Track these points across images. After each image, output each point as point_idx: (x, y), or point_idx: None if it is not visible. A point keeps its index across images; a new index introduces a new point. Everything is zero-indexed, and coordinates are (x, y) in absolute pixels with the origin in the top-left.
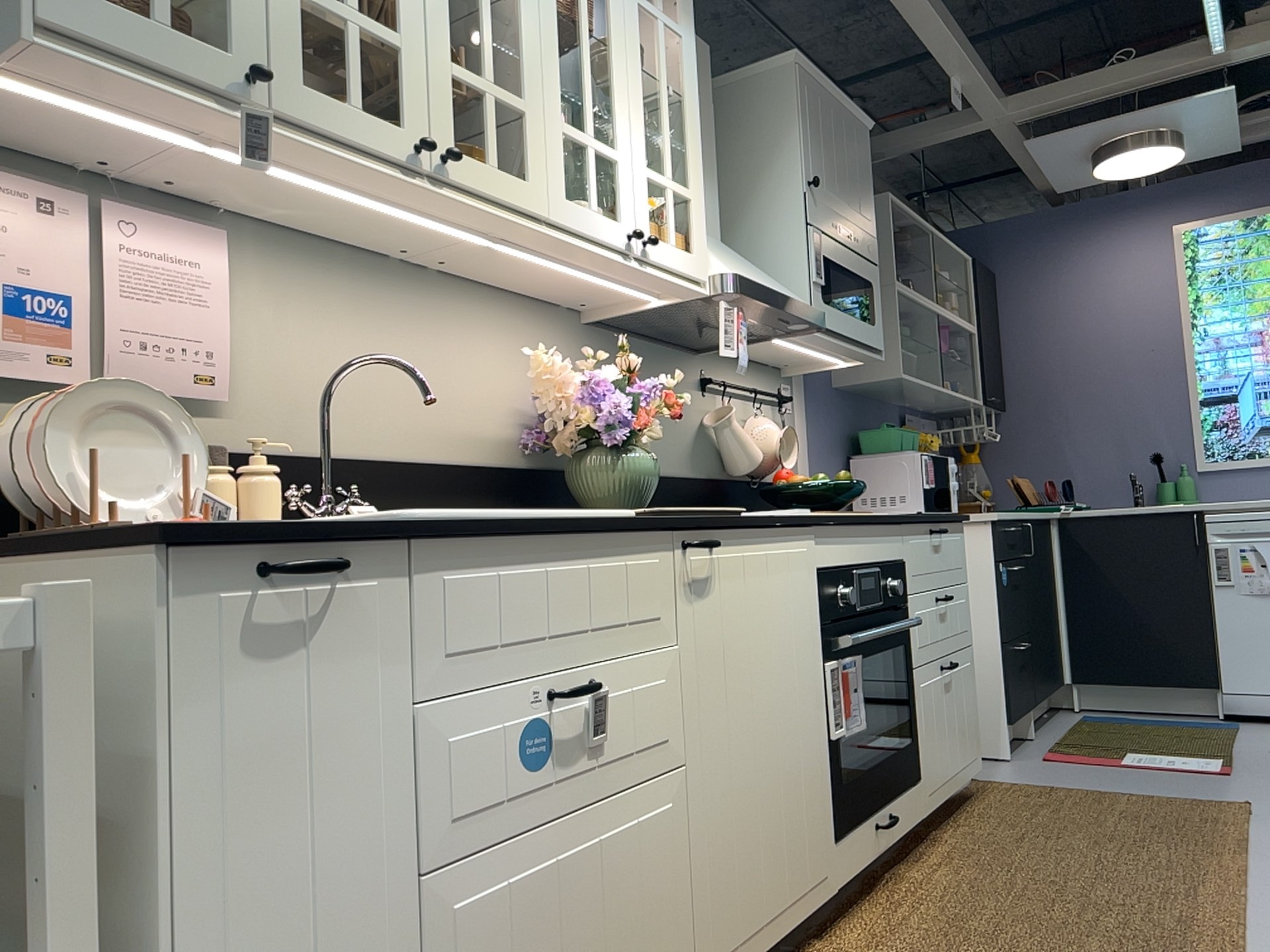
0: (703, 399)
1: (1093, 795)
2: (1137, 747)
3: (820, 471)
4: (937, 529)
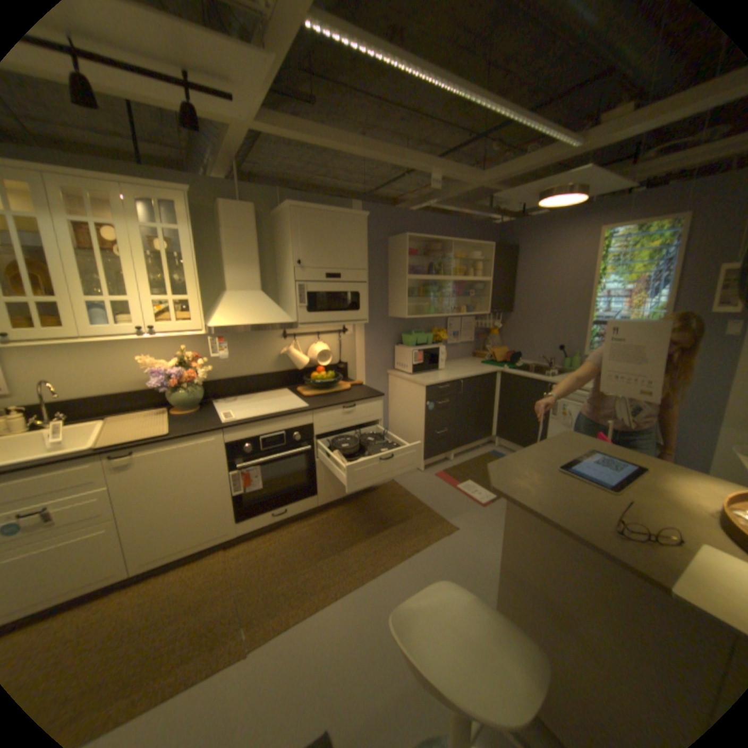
0: (282, 342)
1: (413, 504)
2: (477, 479)
3: (371, 354)
4: (348, 406)
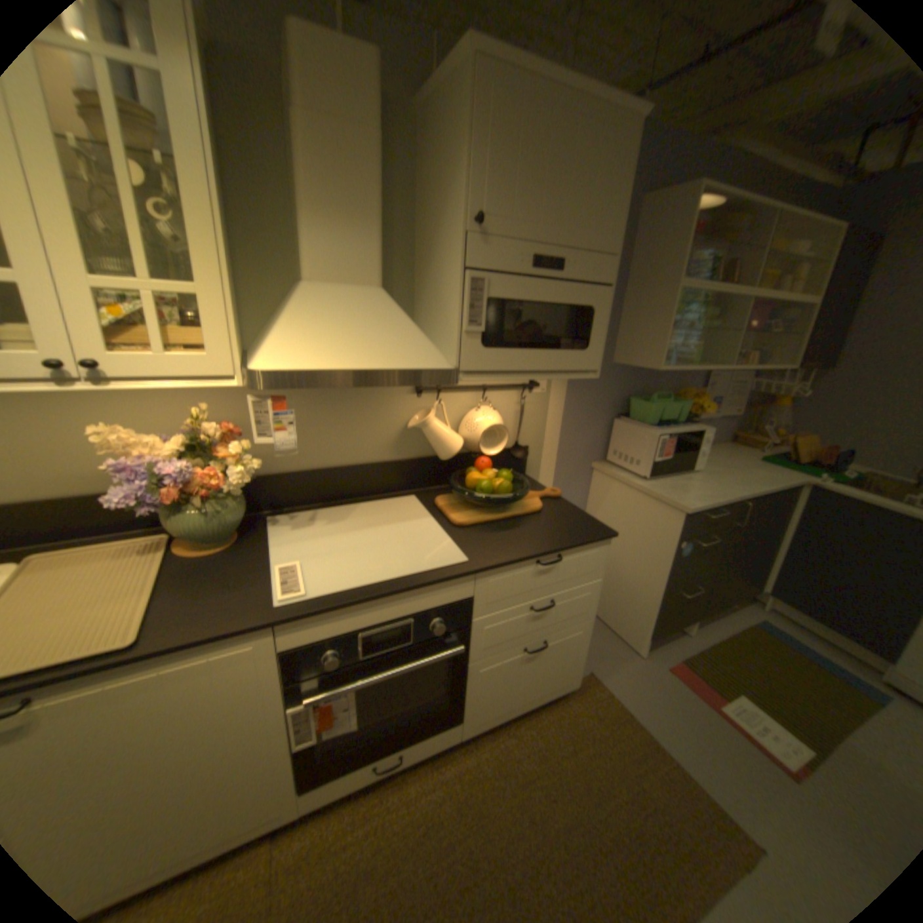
0: (414, 401)
1: (645, 751)
2: (757, 694)
3: (571, 431)
4: (547, 559)
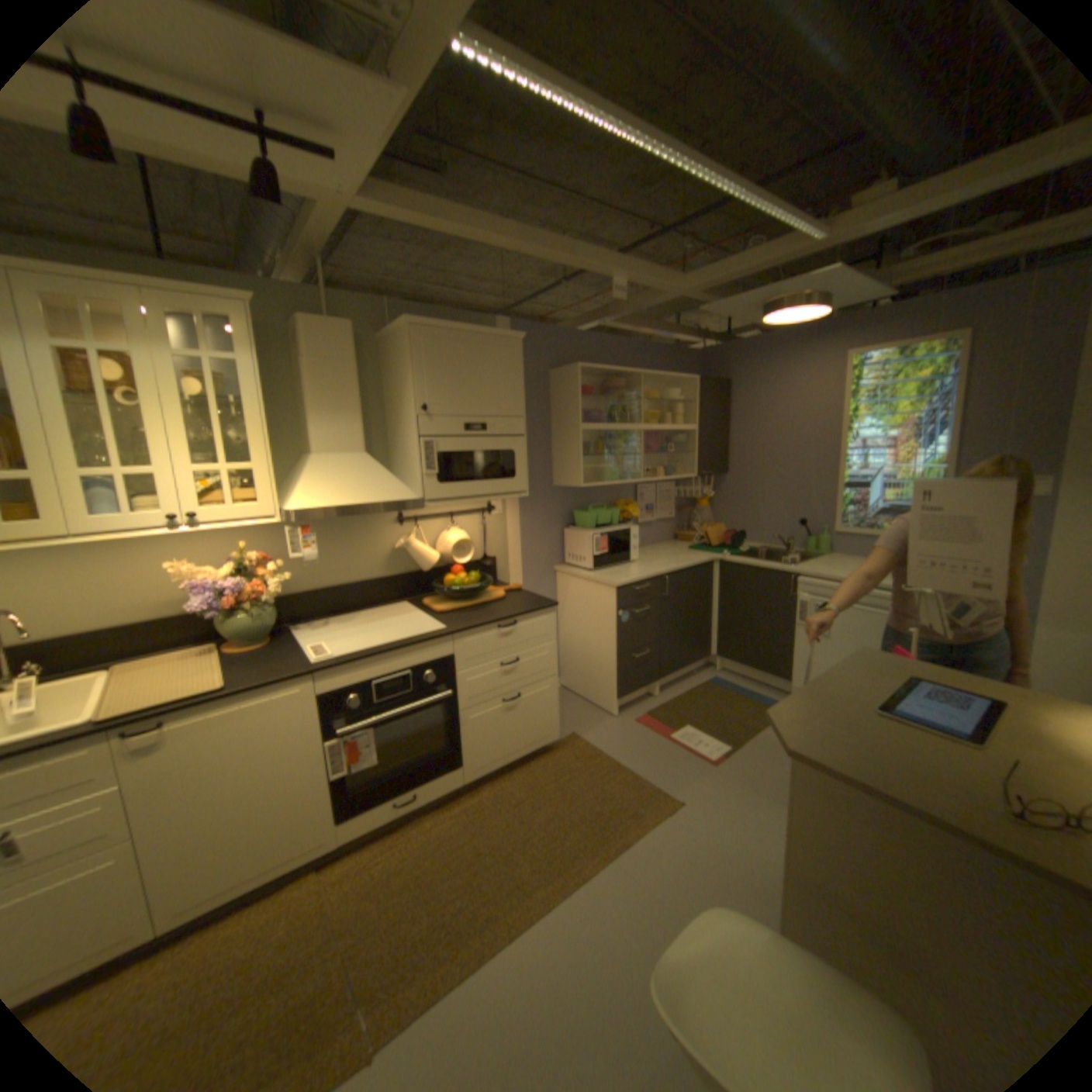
0: (397, 529)
1: (609, 770)
2: (698, 723)
3: (530, 542)
4: (505, 624)
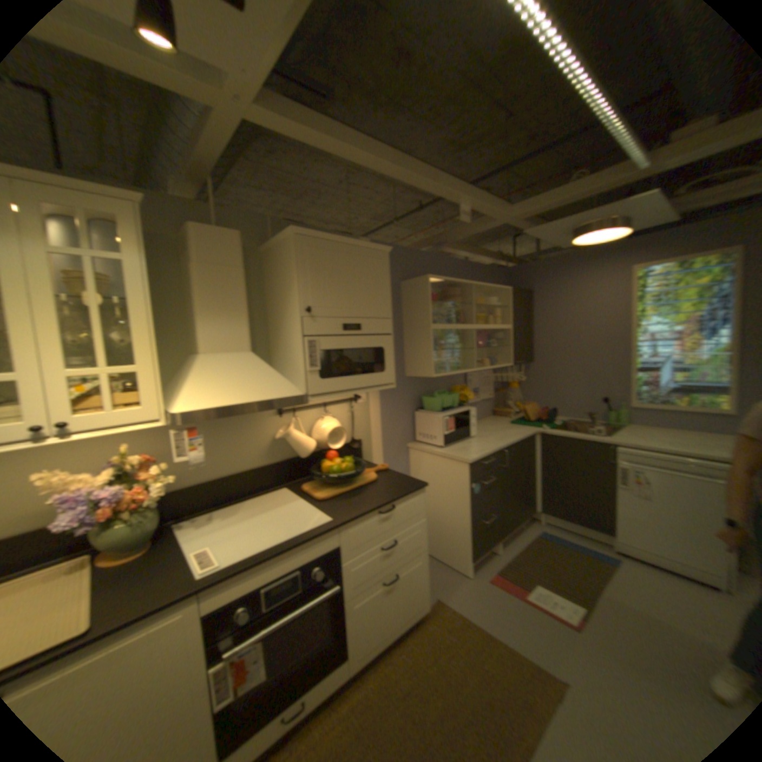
0: (279, 420)
1: (484, 644)
2: (547, 583)
3: (389, 425)
4: (386, 510)
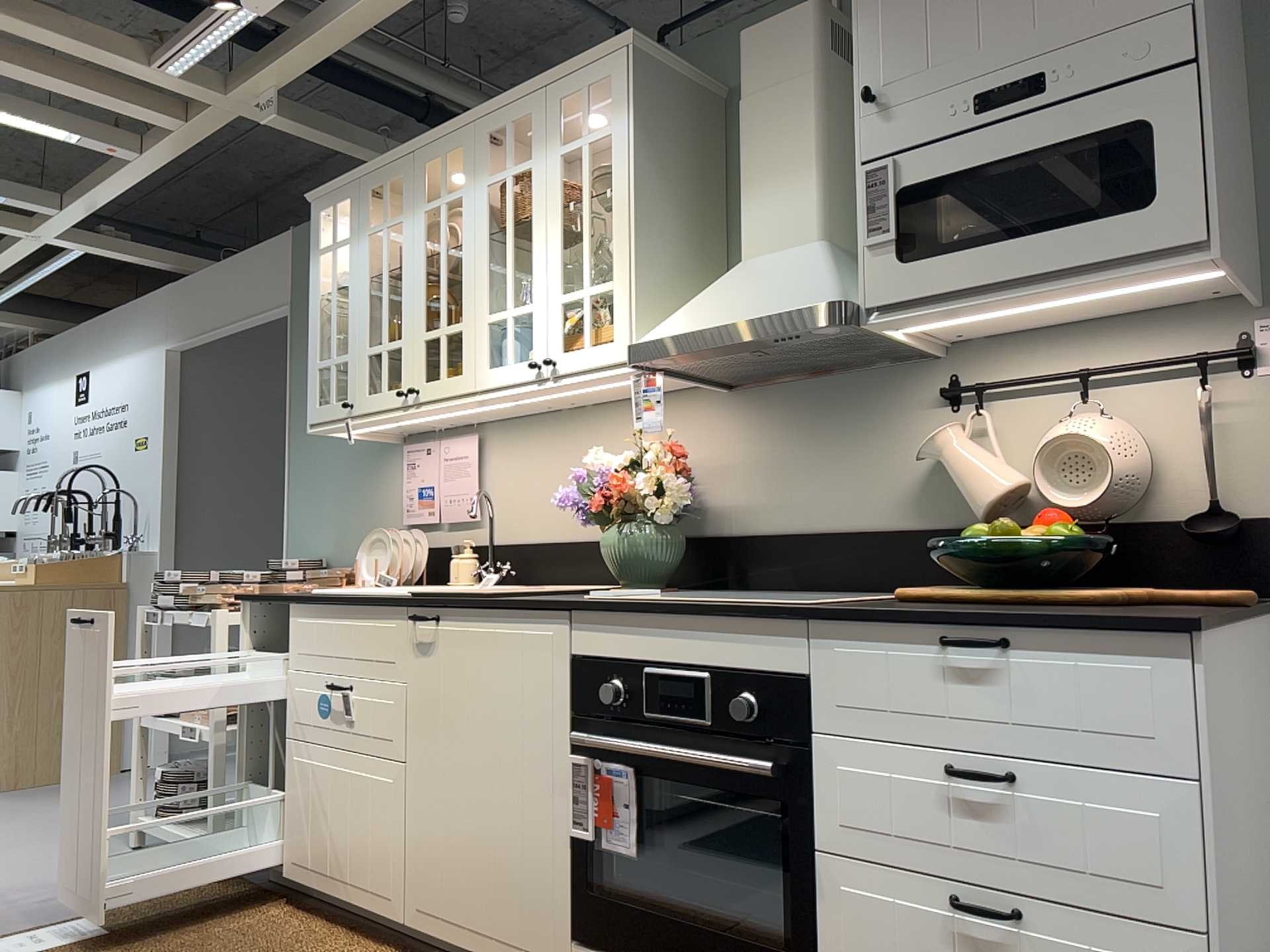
0: (943, 418)
1: None
2: None
3: None
4: (964, 637)
